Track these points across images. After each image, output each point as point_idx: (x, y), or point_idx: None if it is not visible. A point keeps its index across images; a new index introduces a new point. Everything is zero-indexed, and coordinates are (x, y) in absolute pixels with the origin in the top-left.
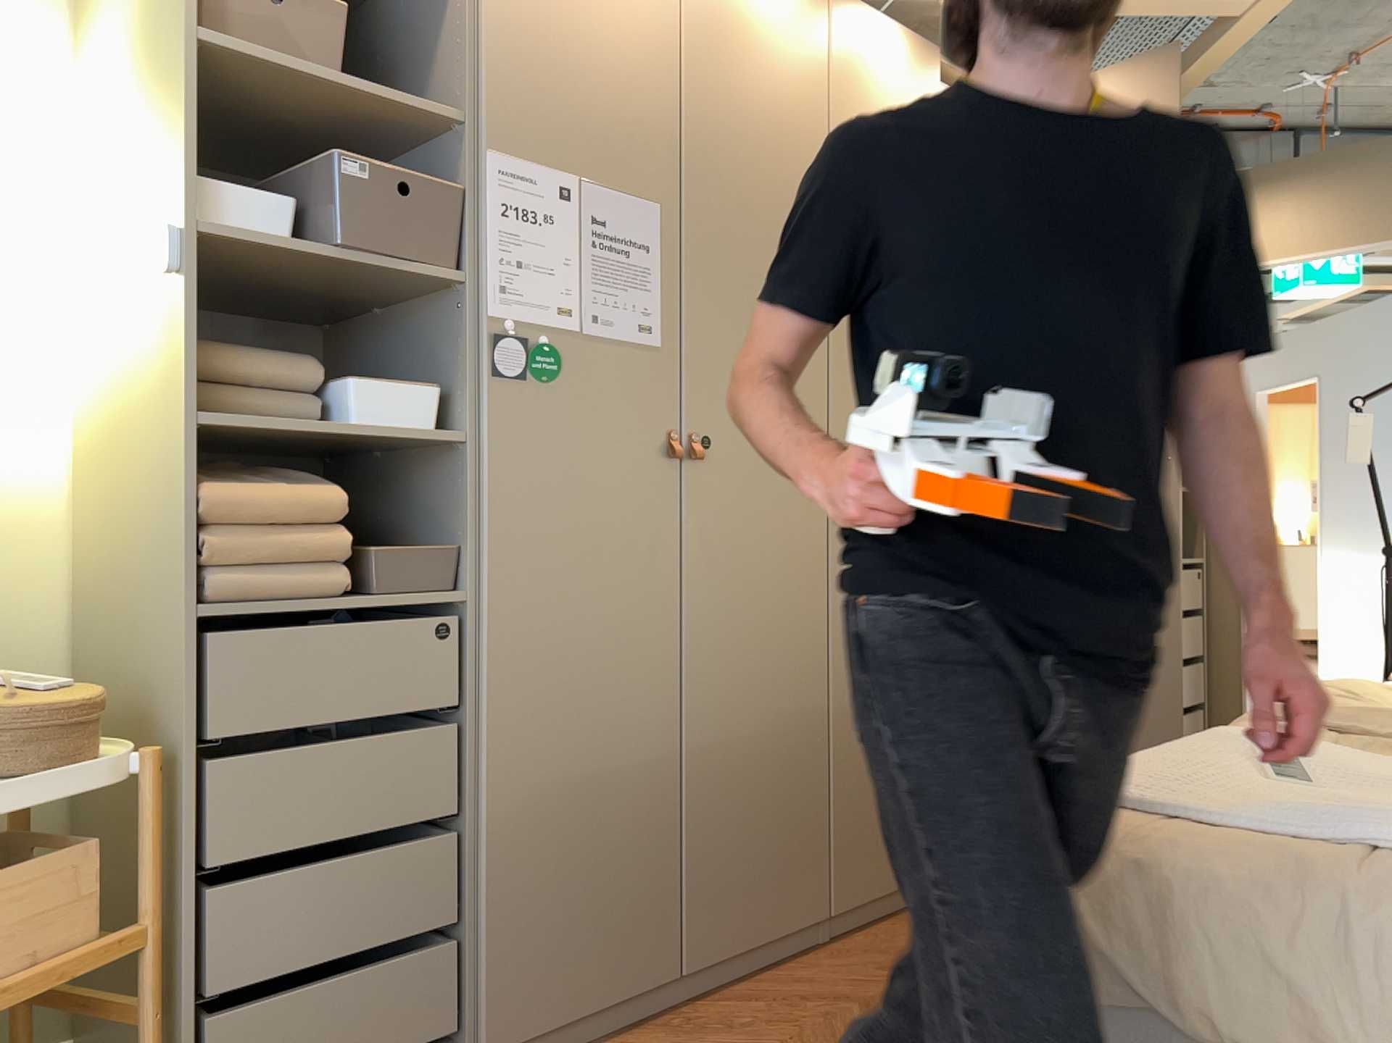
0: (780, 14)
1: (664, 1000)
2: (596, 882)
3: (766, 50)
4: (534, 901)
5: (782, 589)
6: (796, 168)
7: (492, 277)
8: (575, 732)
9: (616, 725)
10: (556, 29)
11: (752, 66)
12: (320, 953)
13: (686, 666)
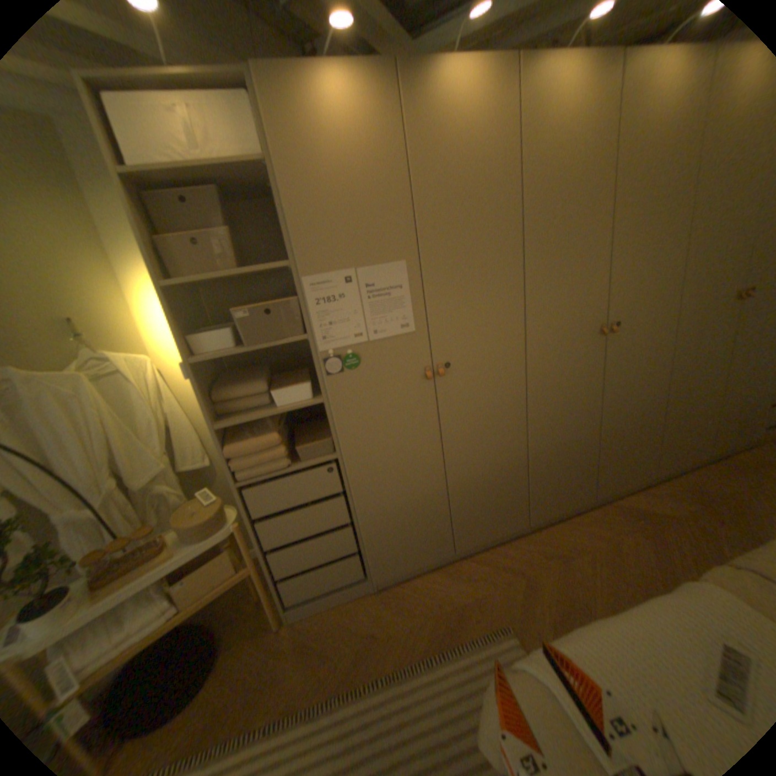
0: (478, 101)
1: (450, 560)
2: (412, 533)
3: (469, 132)
4: (386, 543)
5: (496, 416)
6: (495, 200)
7: (319, 334)
8: (395, 490)
9: (413, 484)
10: (326, 194)
11: (458, 149)
12: (310, 564)
13: (446, 457)
